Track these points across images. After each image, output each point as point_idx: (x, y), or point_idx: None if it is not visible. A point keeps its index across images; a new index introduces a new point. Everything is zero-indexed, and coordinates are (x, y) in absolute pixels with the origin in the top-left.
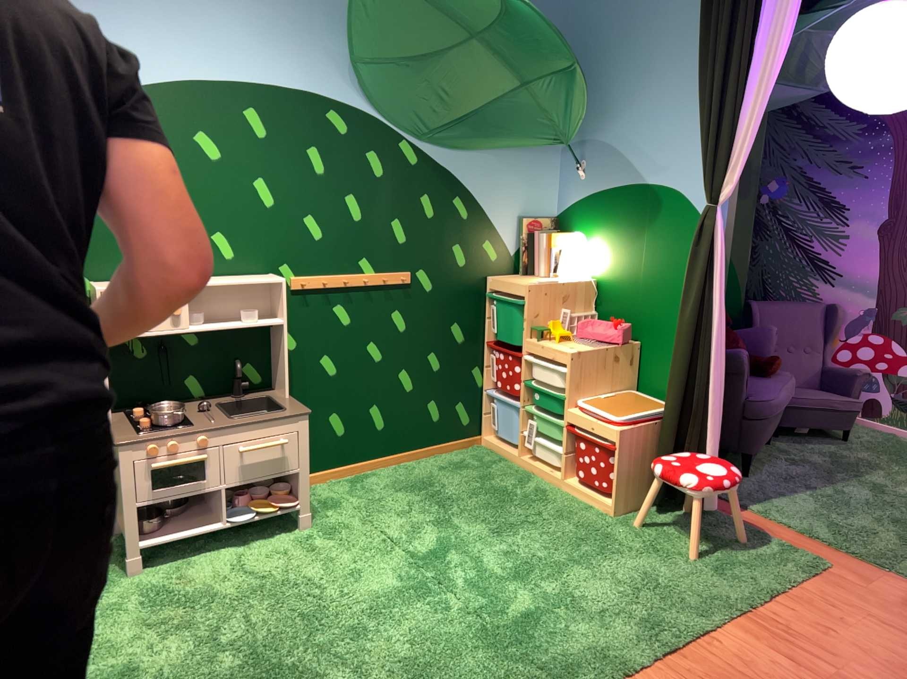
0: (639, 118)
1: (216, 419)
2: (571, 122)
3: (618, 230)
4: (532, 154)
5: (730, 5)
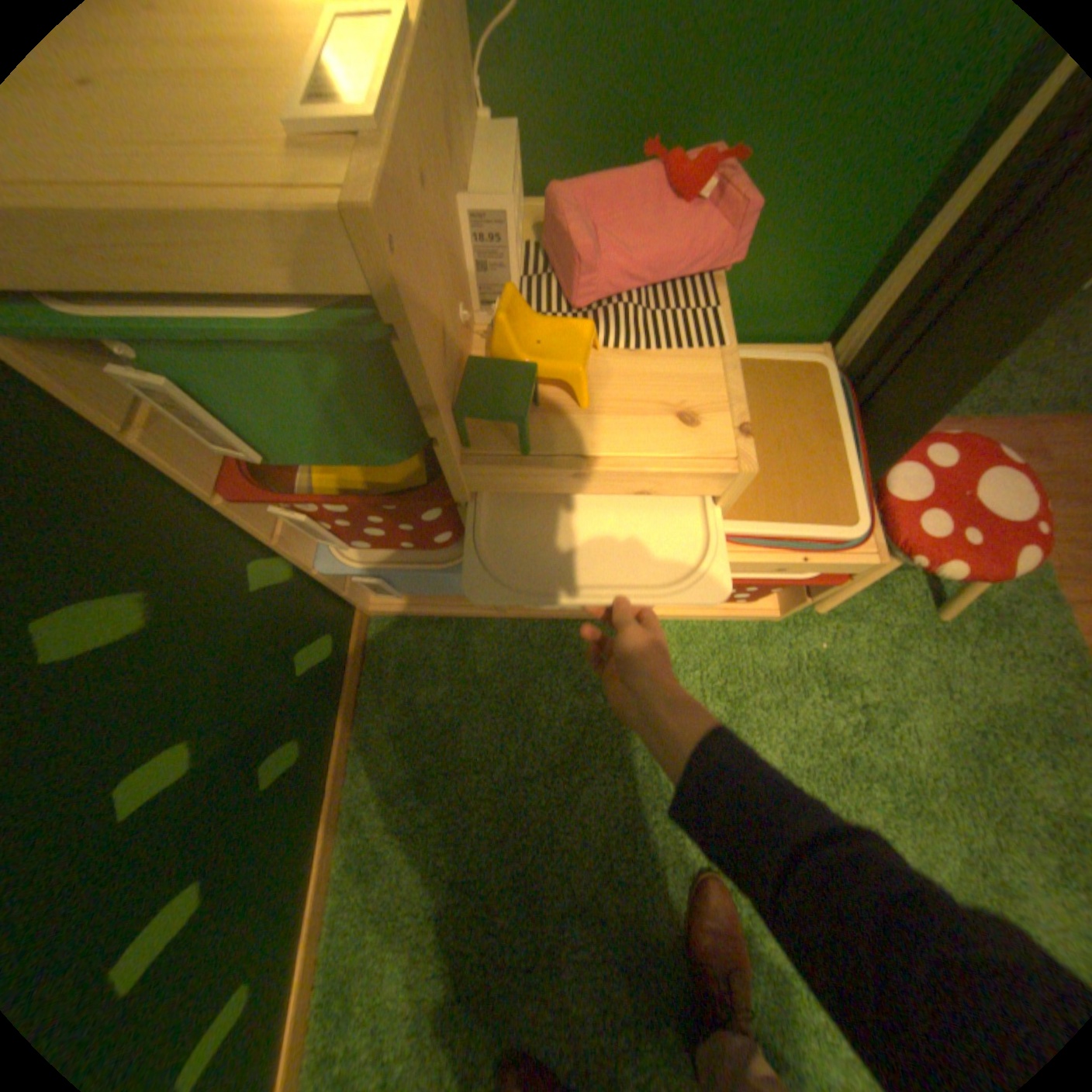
0: None
1: None
2: None
3: None
4: None
5: None
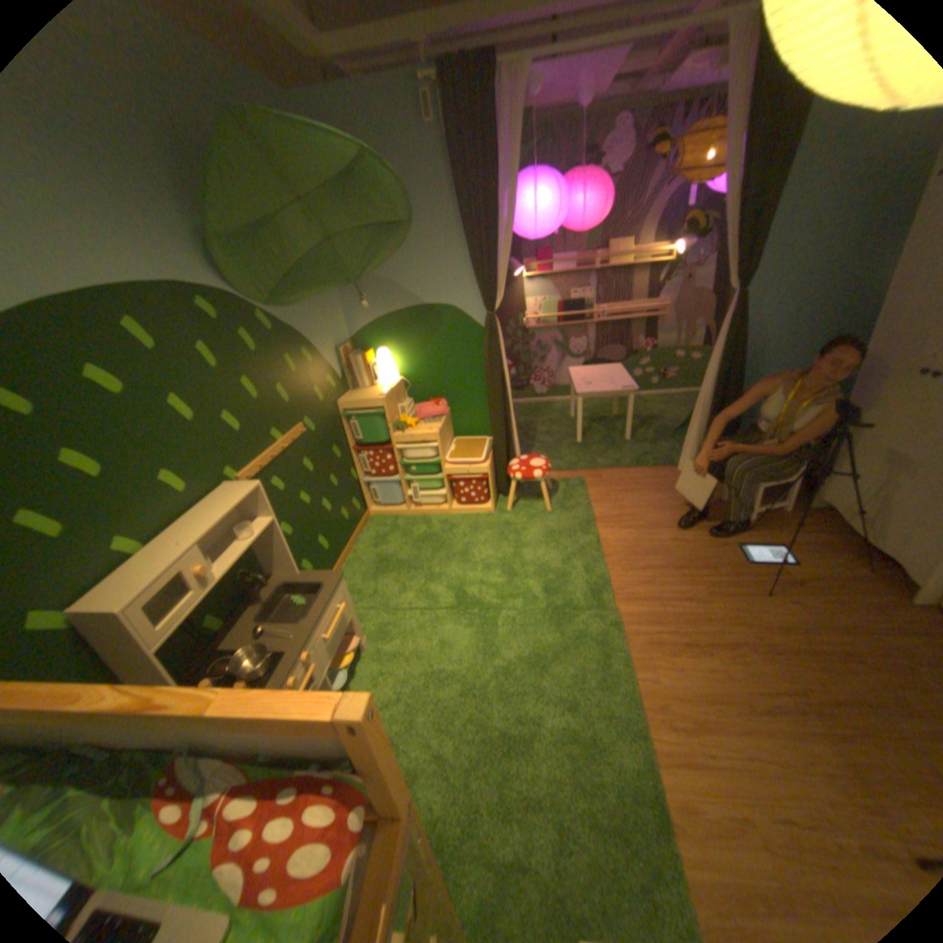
0: (406, 258)
1: (287, 633)
2: (369, 268)
3: (409, 341)
4: (325, 297)
5: (481, 173)
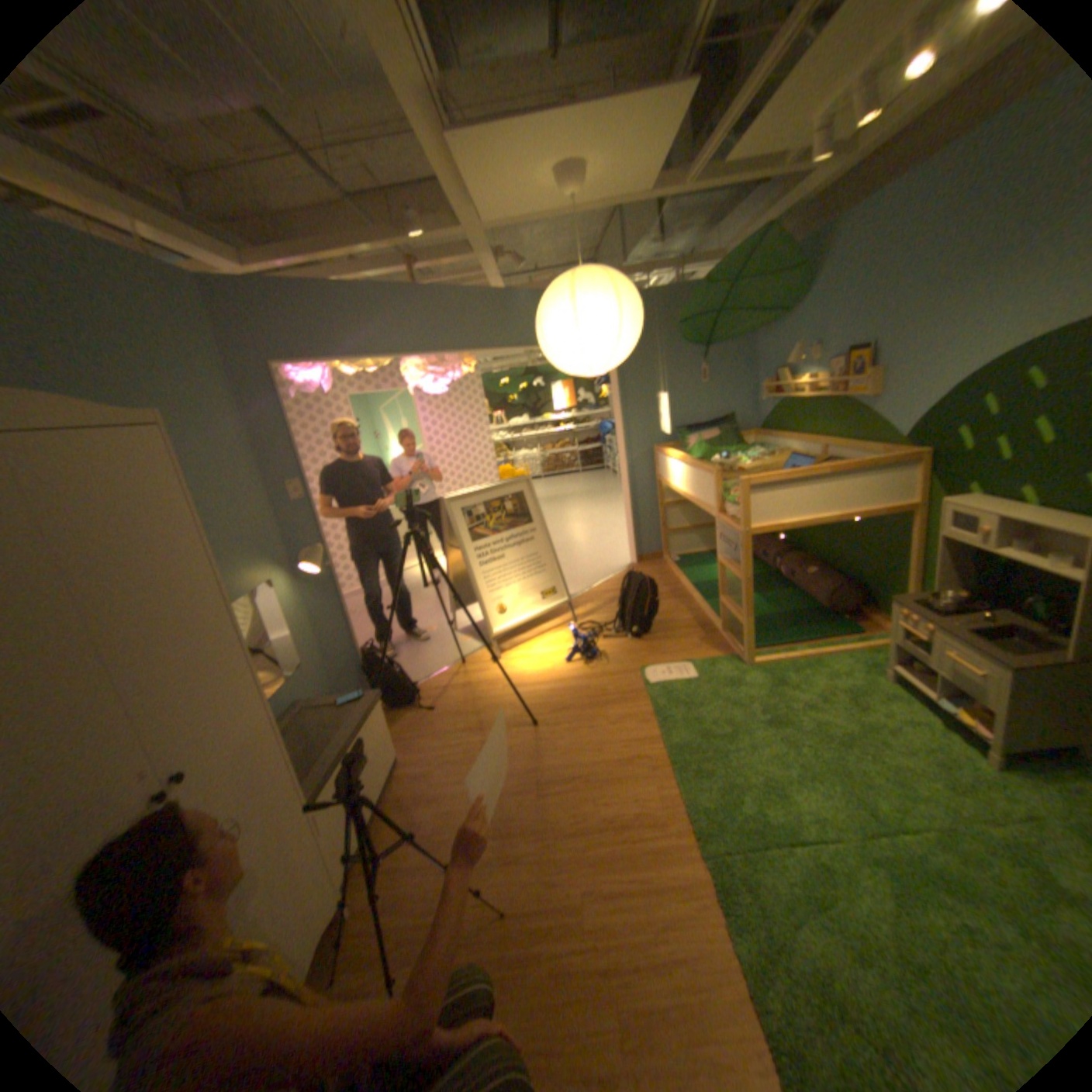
0: None
1: (964, 626)
2: None
3: None
4: None
5: None
